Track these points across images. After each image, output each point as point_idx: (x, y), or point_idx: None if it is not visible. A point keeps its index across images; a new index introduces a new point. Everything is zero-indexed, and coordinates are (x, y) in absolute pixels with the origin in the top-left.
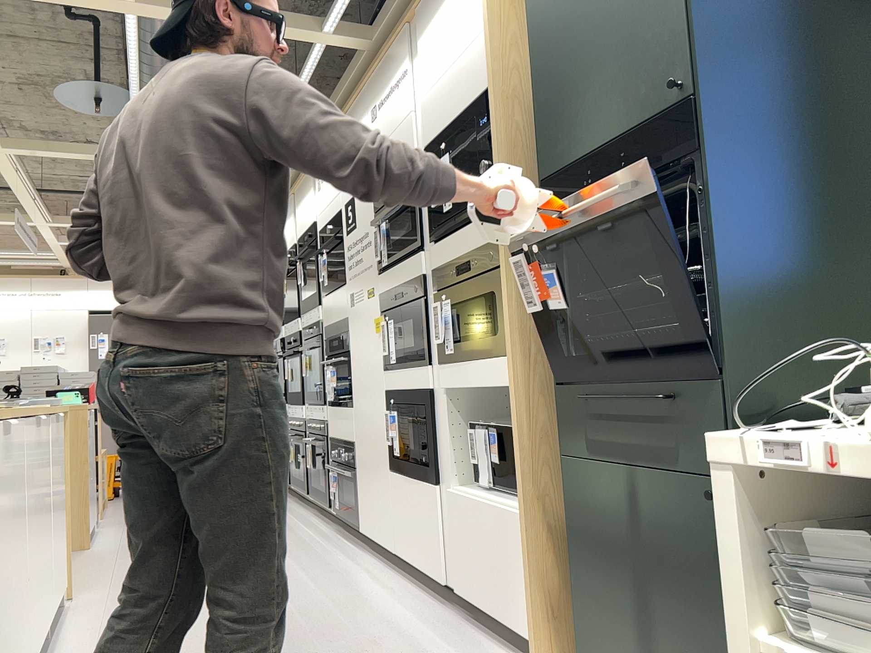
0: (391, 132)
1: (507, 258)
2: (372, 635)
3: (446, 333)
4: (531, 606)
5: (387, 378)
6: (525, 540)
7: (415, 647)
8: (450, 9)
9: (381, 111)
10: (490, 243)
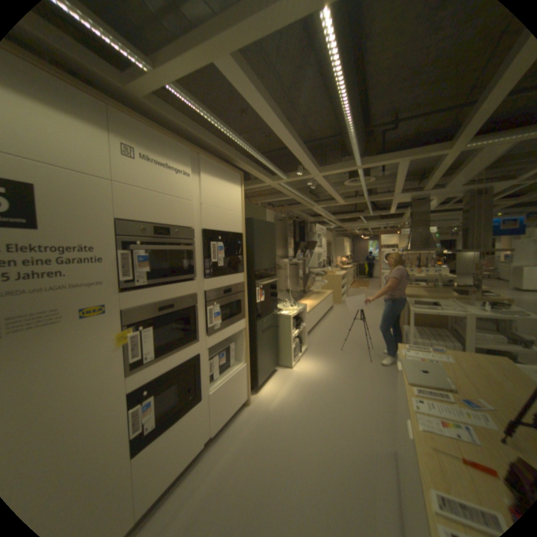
0: (161, 191)
1: (244, 289)
2: (244, 465)
3: (218, 319)
4: (245, 390)
5: (133, 379)
6: (245, 372)
7: (246, 443)
8: (225, 187)
9: (145, 162)
10: (237, 283)
